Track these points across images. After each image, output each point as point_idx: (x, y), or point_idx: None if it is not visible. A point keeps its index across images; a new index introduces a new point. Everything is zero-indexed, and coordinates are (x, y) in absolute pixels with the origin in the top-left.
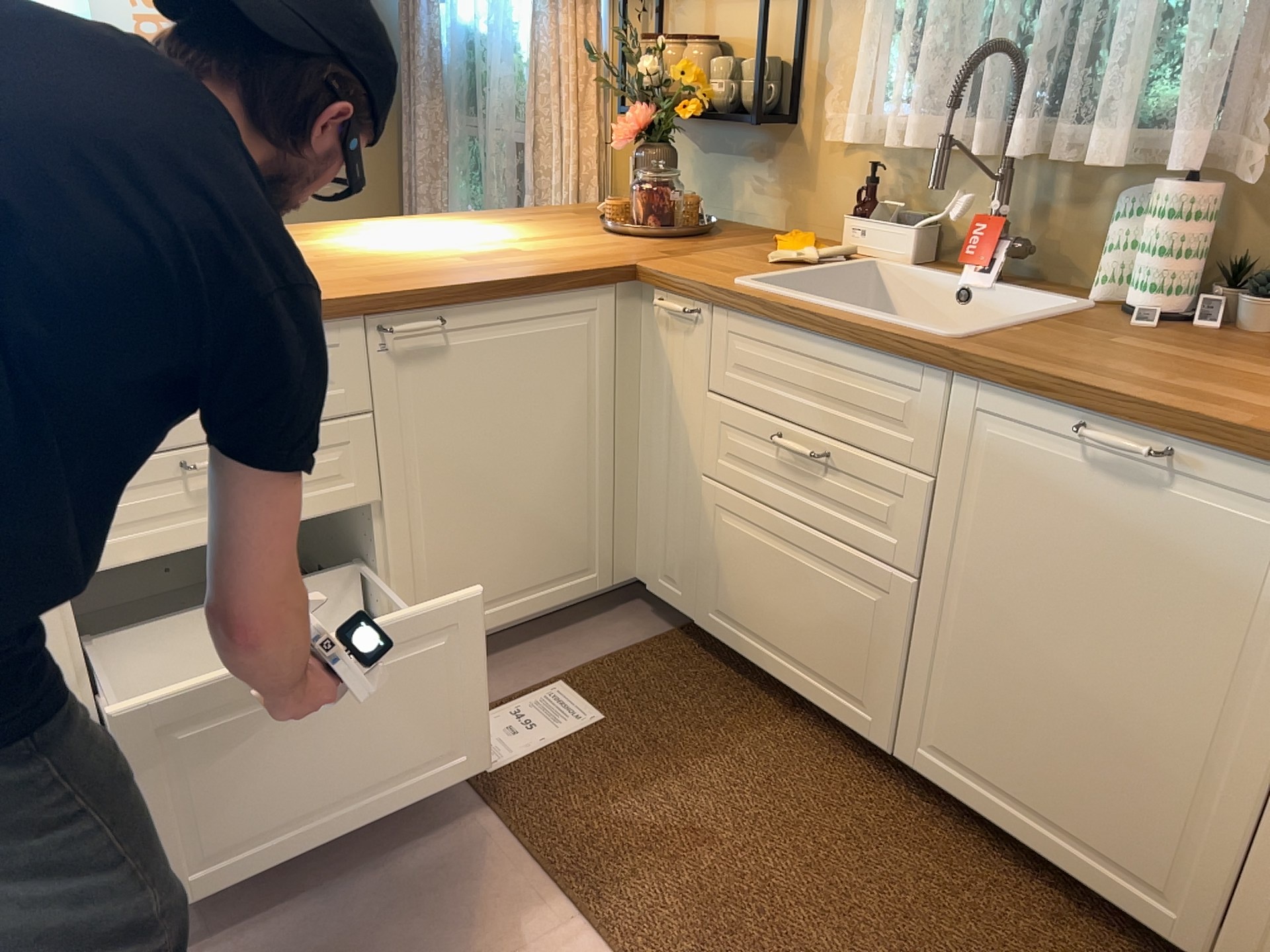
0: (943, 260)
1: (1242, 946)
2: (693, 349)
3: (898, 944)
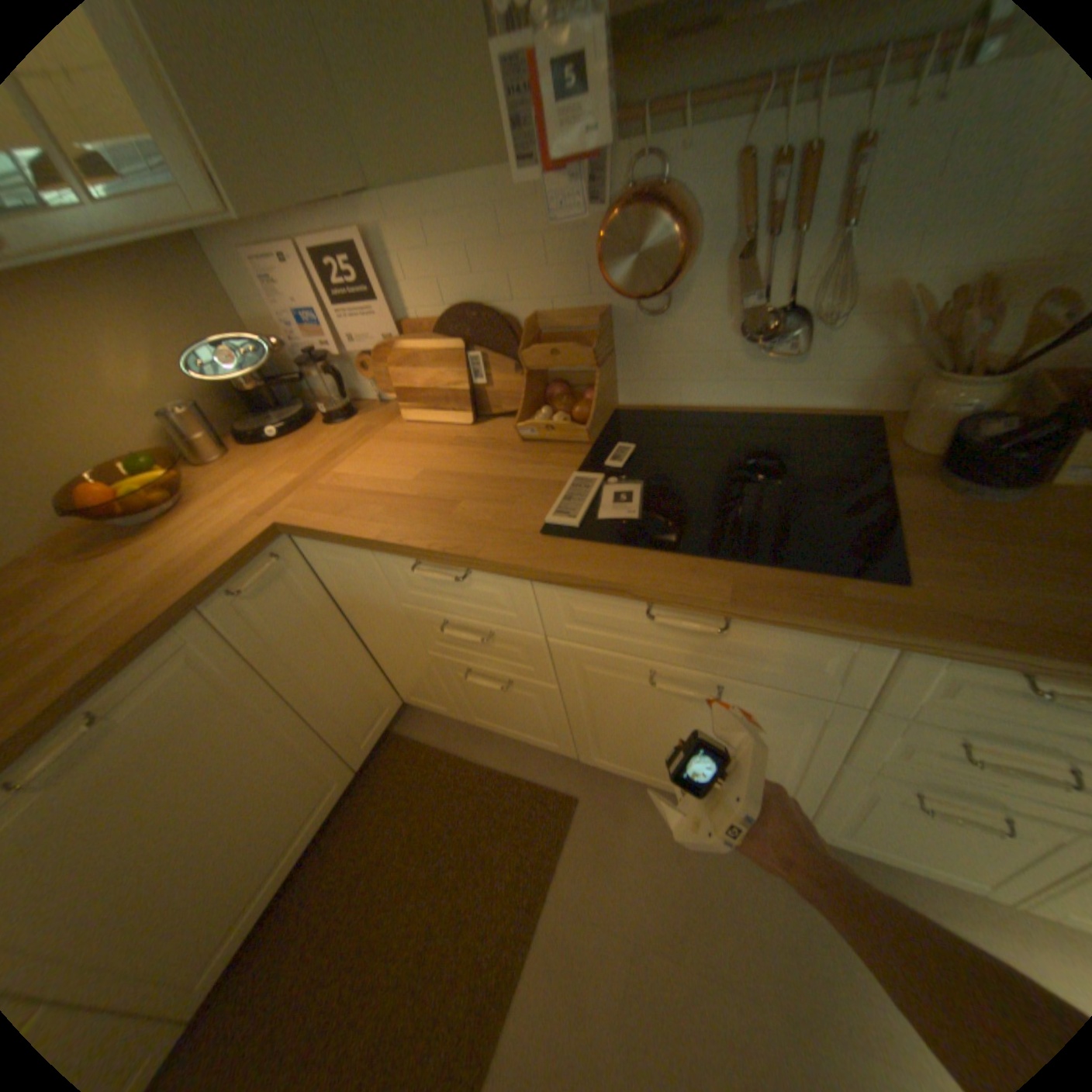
0: None
1: (352, 753)
2: None
3: (364, 956)
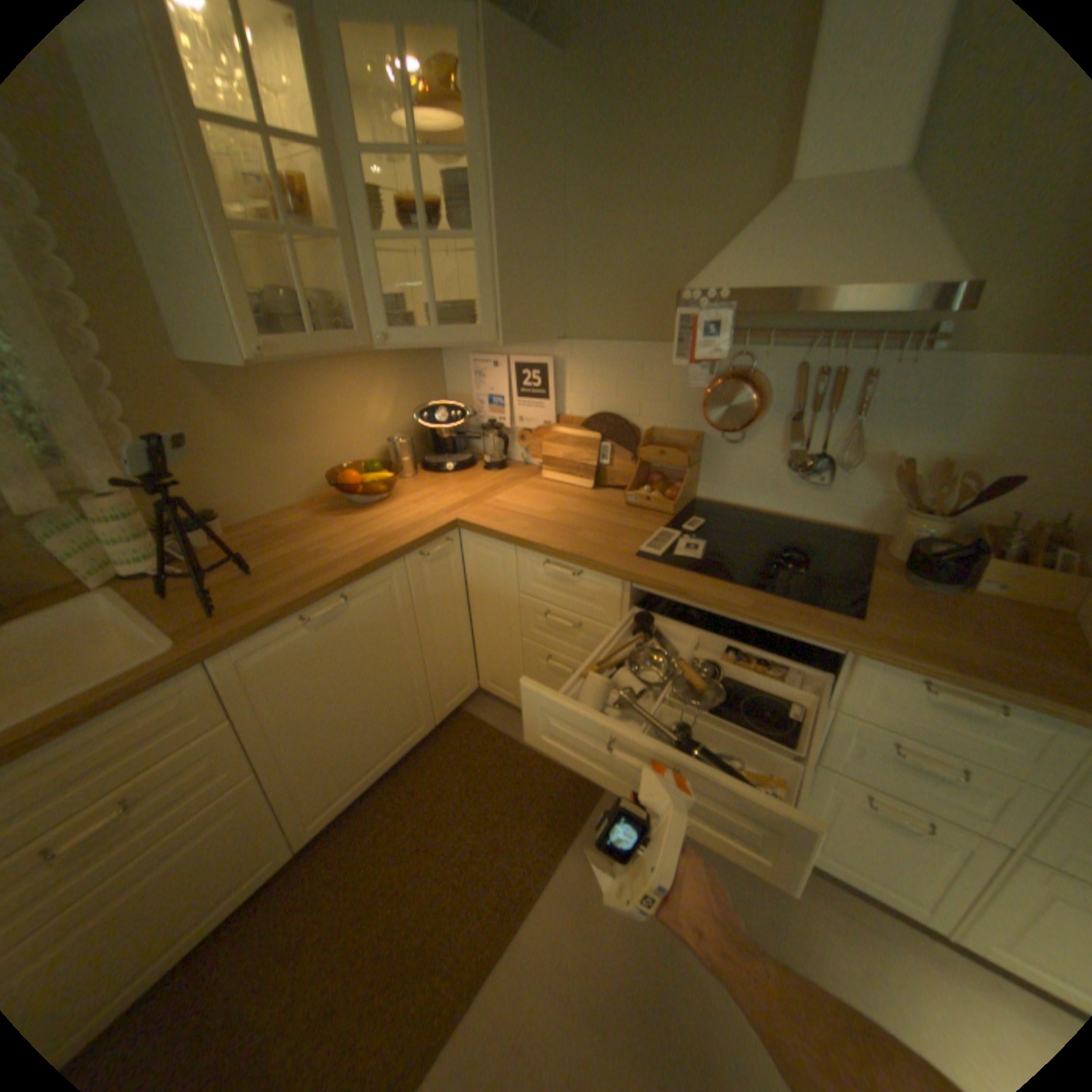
0: None
1: (440, 708)
2: None
3: (420, 855)
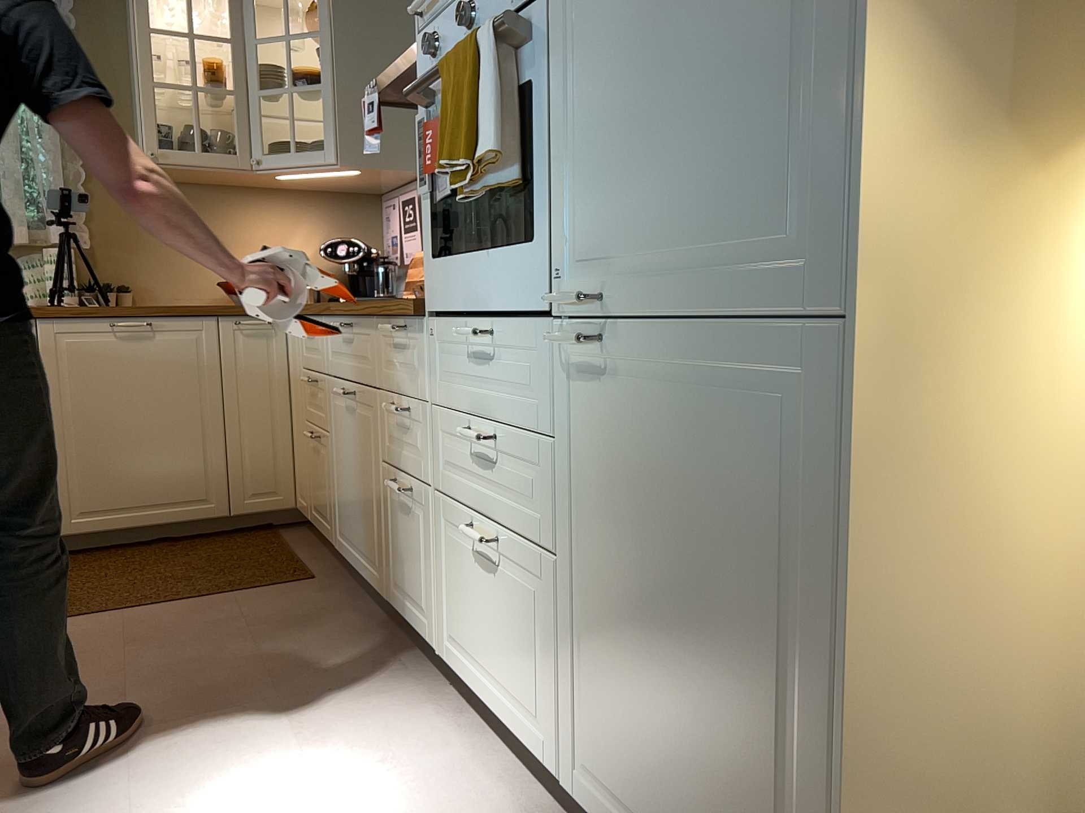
0: None
1: (236, 496)
2: None
3: (134, 572)
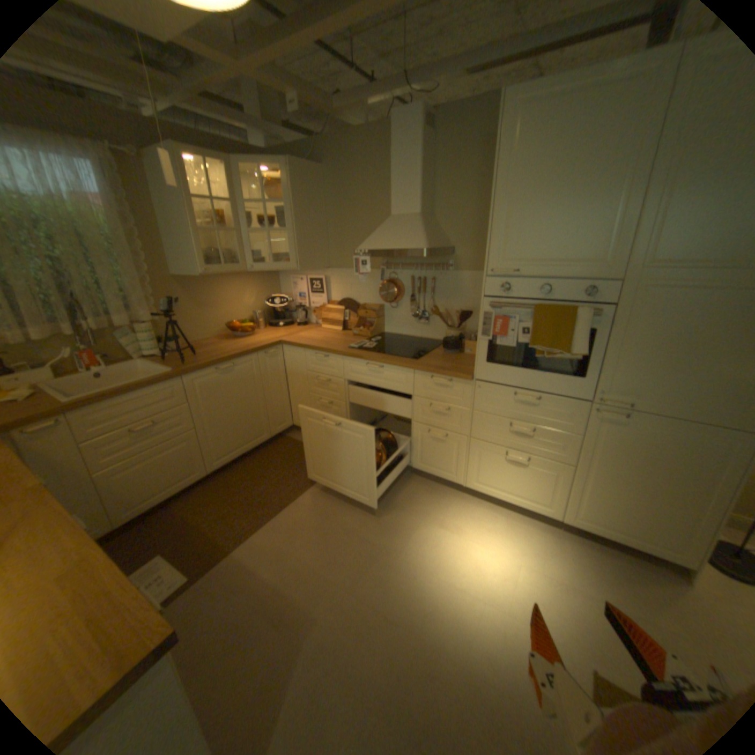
0: (53, 376)
1: (273, 429)
2: (60, 439)
3: (261, 479)
